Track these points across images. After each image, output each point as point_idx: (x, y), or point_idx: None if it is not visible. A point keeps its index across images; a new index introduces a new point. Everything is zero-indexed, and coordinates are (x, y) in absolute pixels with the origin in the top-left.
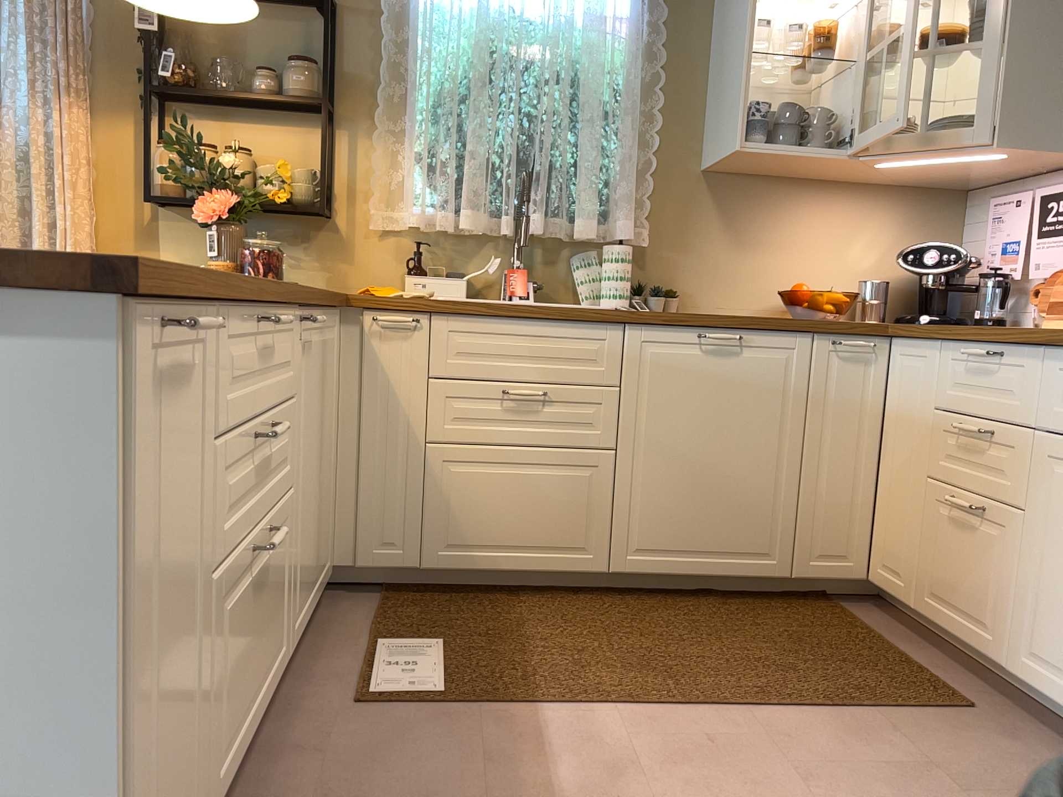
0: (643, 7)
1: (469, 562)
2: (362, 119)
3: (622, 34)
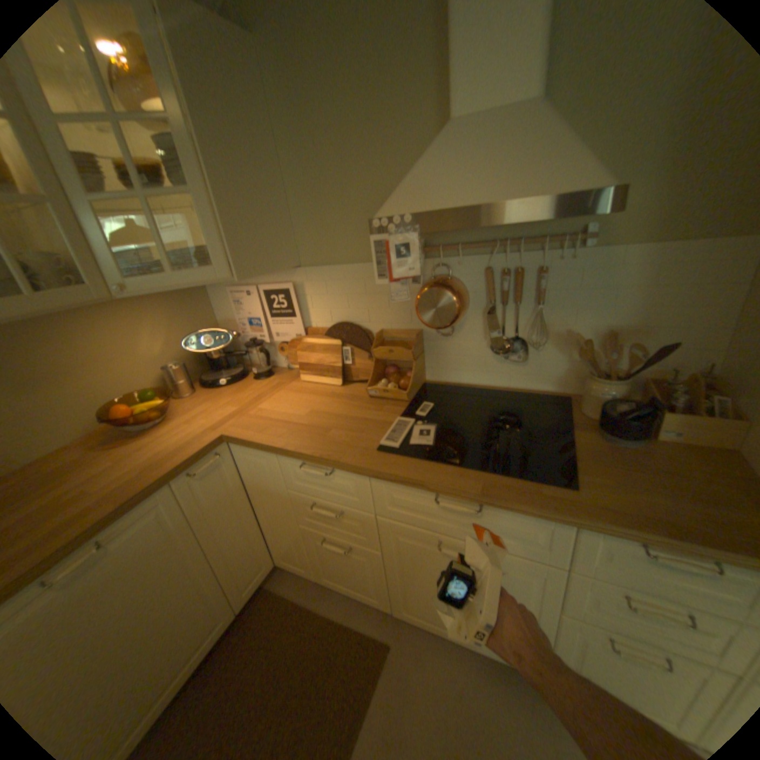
0: None
1: None
2: None
3: None
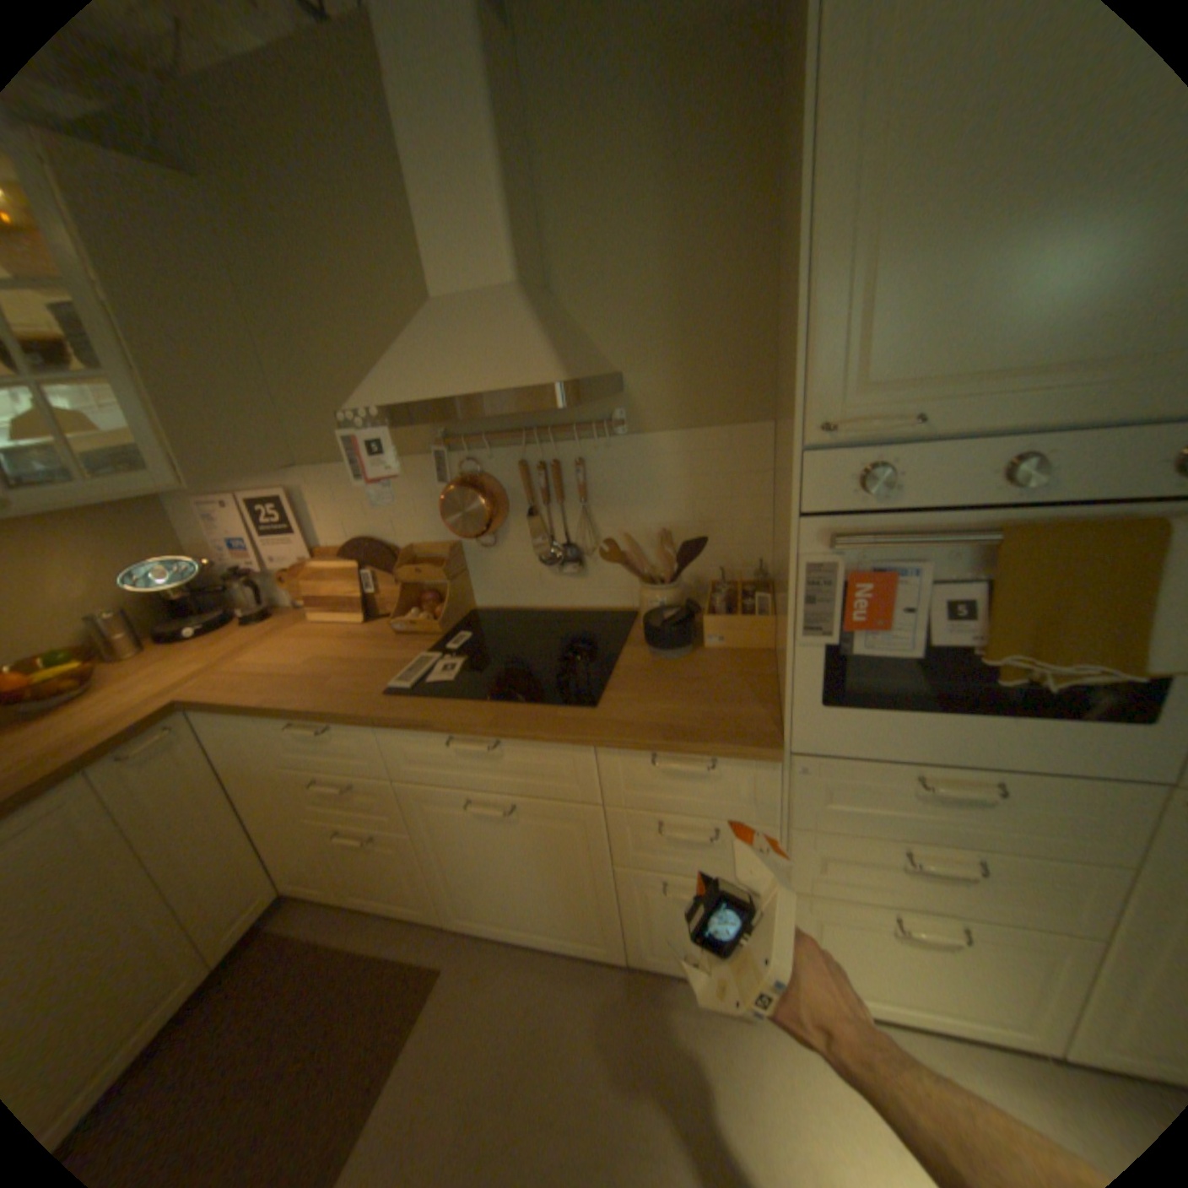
0: None
1: None
2: None
3: None
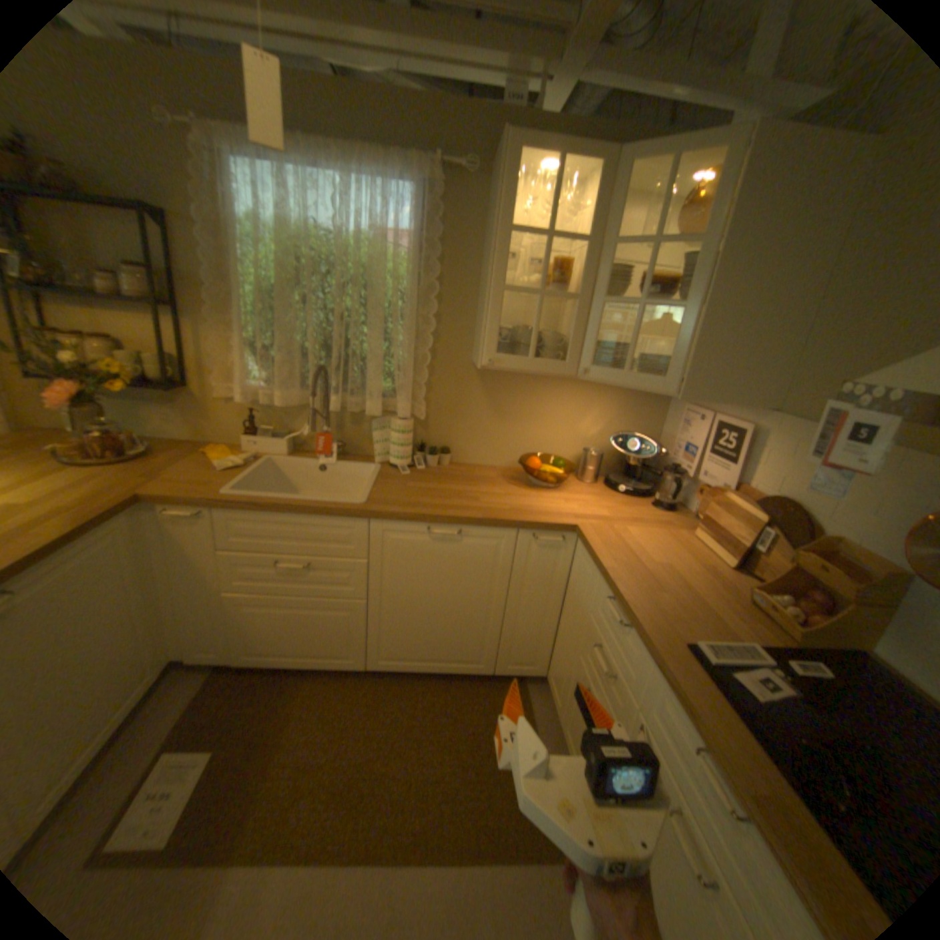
0: (421, 224)
1: (263, 664)
2: (198, 309)
3: (405, 247)
